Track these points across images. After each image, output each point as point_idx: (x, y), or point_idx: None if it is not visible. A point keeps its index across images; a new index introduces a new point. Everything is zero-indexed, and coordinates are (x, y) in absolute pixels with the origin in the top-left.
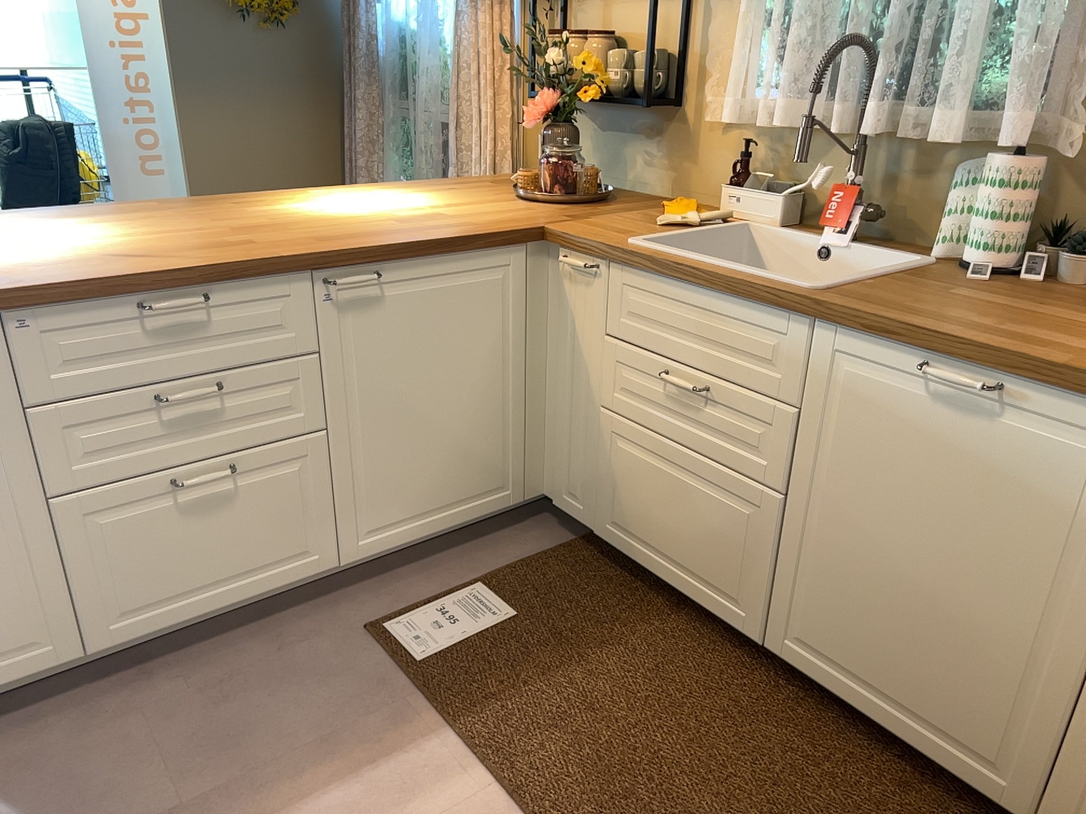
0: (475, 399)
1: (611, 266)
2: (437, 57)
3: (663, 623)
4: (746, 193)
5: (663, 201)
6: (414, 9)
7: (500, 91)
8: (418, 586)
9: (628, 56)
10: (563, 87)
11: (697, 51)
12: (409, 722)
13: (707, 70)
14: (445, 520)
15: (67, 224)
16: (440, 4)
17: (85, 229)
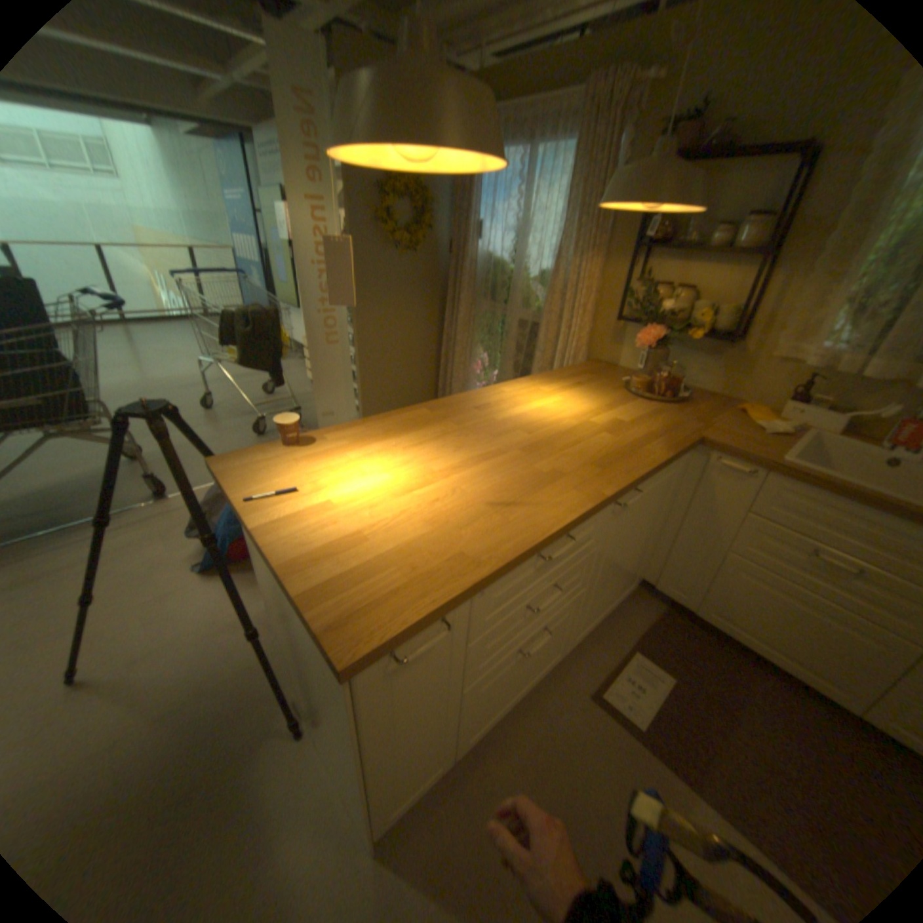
0: (643, 544)
1: (773, 475)
2: (525, 278)
3: (766, 685)
4: (816, 409)
5: (721, 397)
6: (506, 244)
7: (586, 309)
8: (603, 658)
9: (718, 304)
10: (672, 324)
11: (772, 305)
12: (672, 794)
13: (779, 319)
14: (611, 611)
15: (401, 445)
16: (534, 245)
17: (423, 455)
